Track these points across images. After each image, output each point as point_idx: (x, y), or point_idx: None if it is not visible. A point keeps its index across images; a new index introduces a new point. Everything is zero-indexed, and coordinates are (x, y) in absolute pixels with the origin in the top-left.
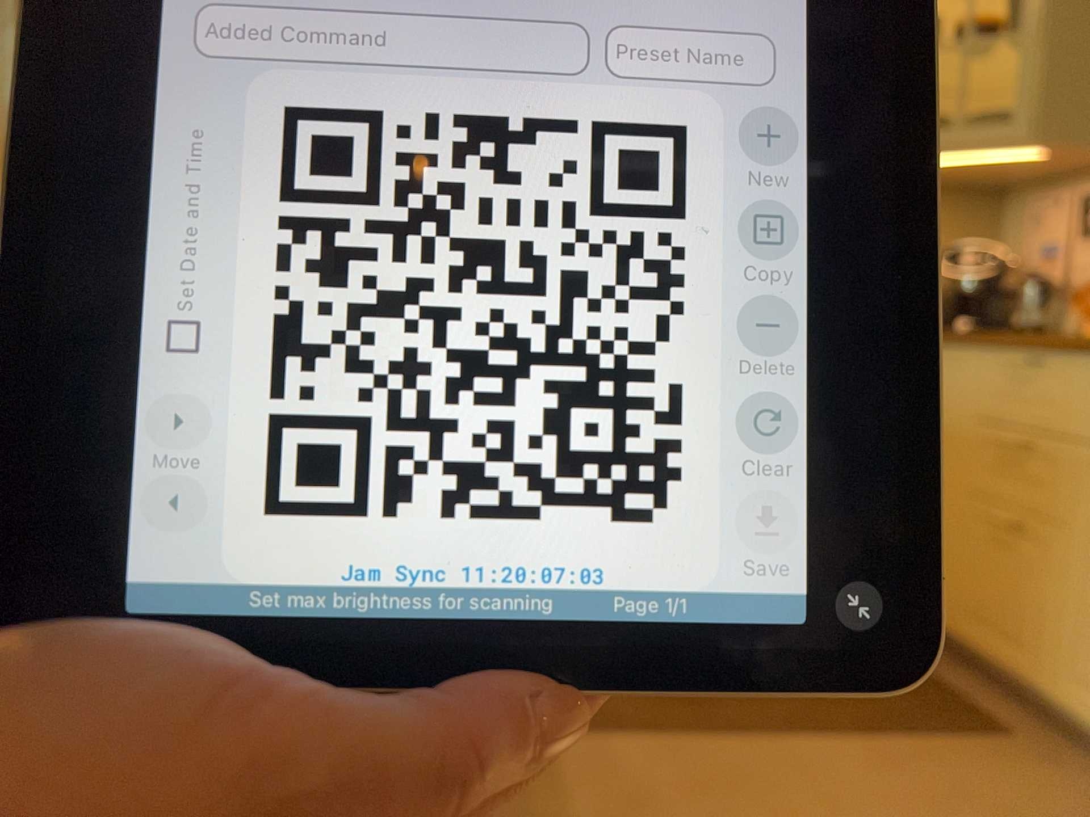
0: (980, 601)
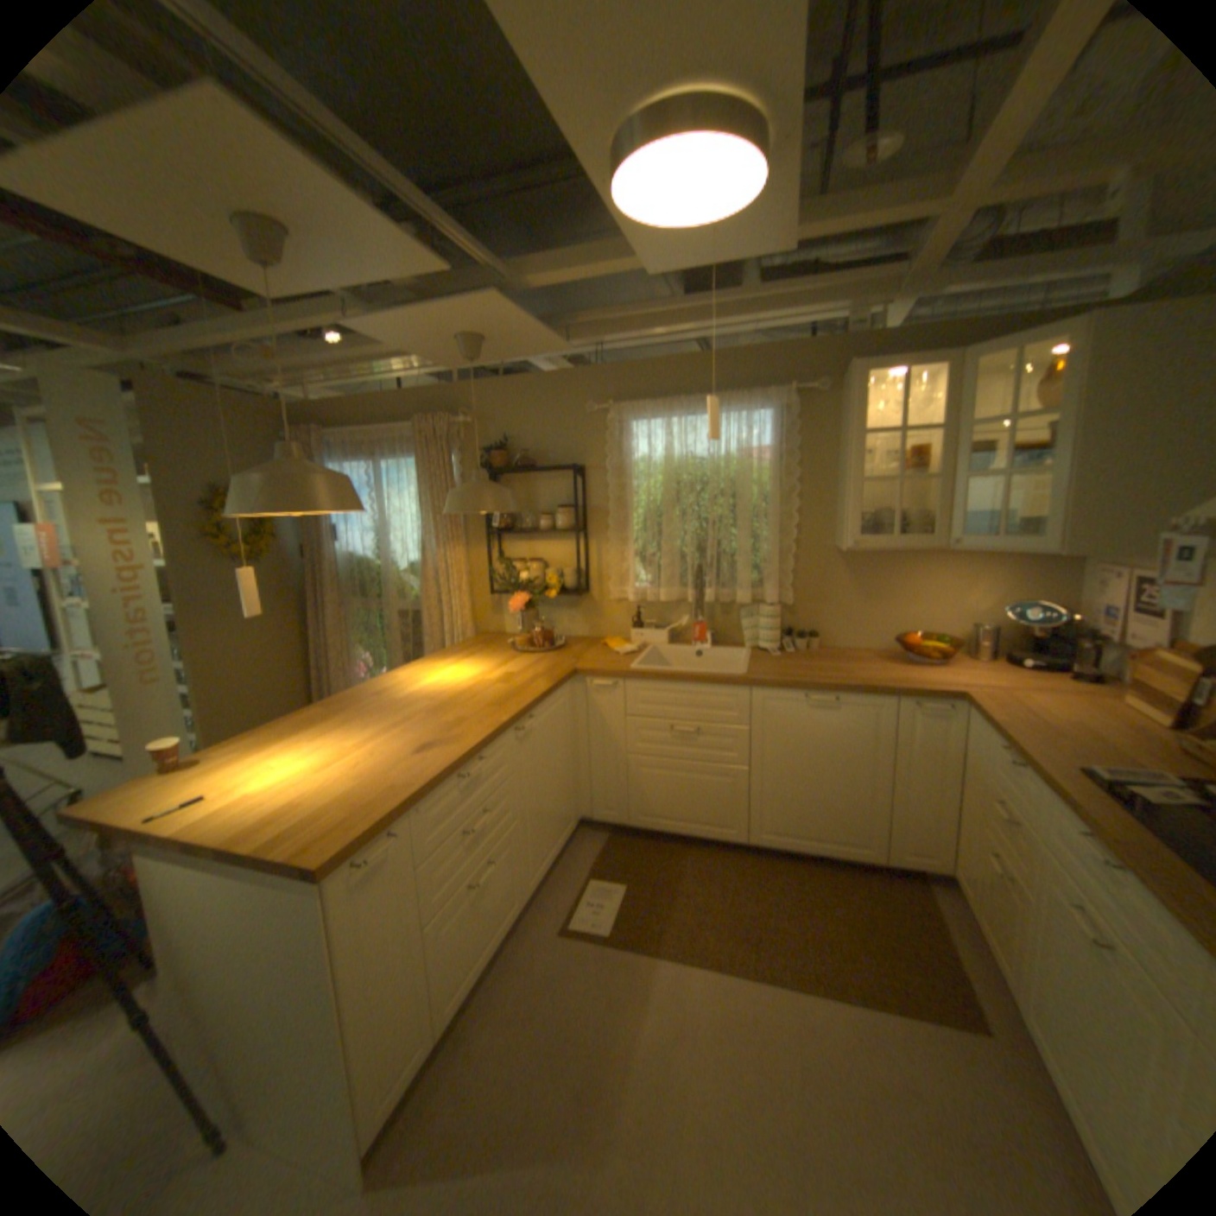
0: (989, 910)
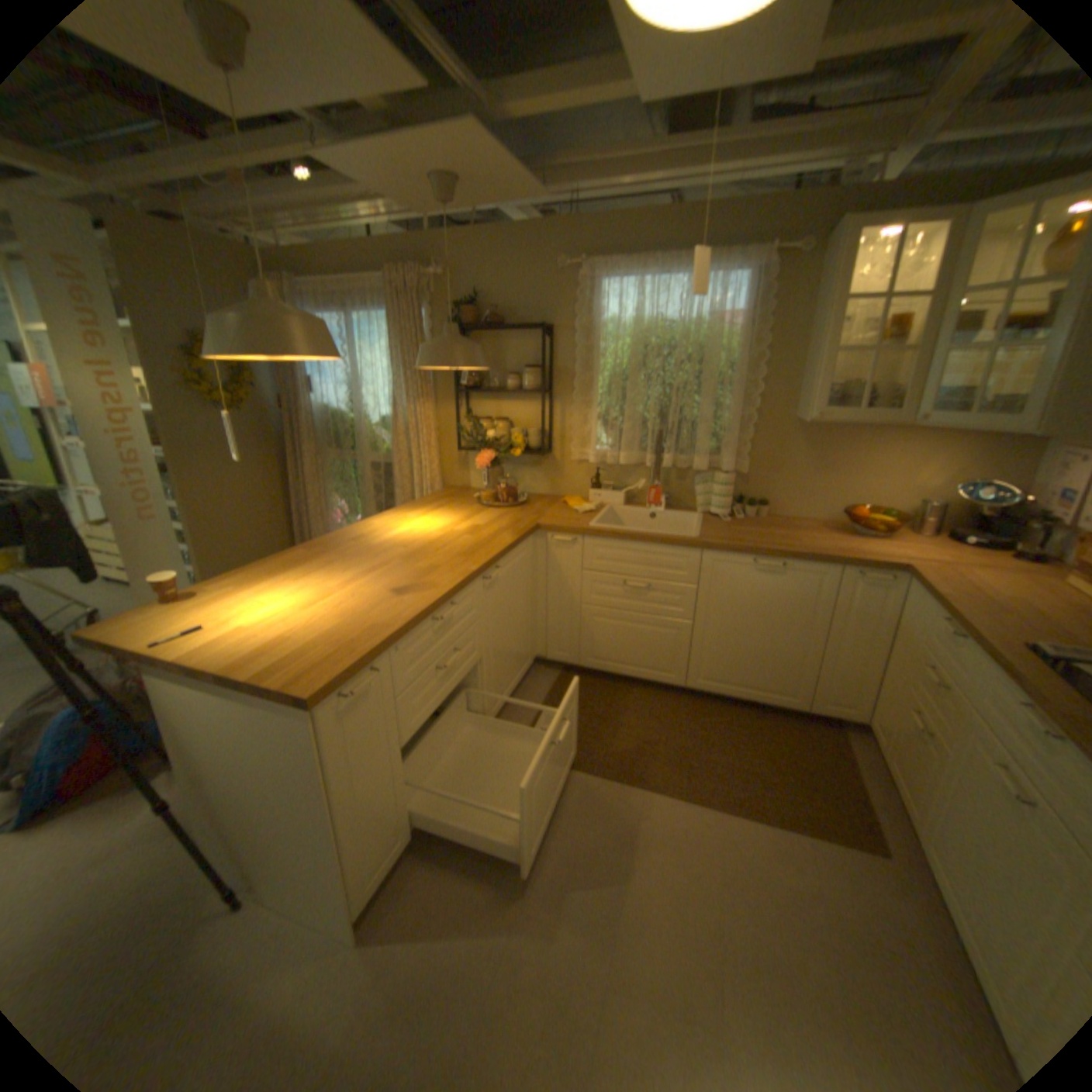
0: (902, 757)
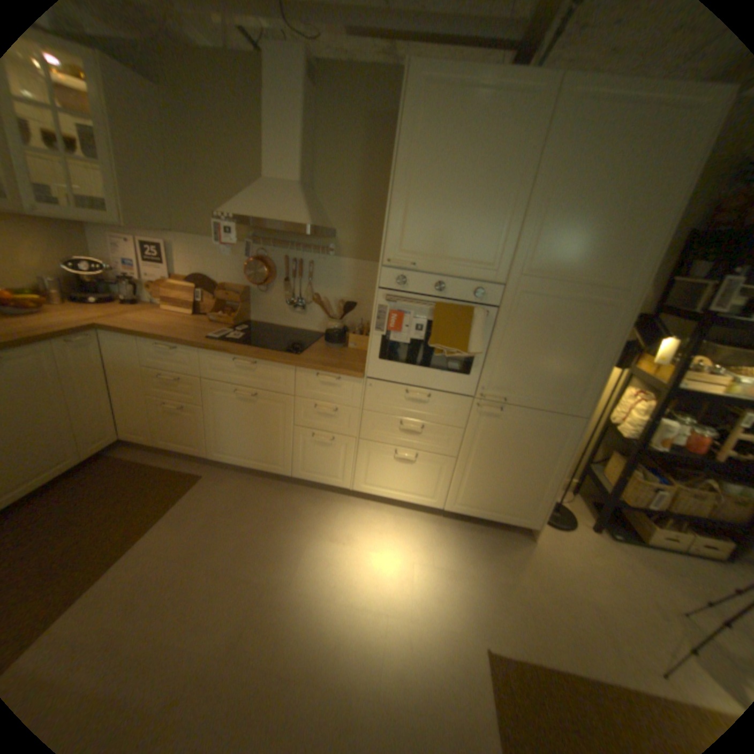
0: (163, 434)
